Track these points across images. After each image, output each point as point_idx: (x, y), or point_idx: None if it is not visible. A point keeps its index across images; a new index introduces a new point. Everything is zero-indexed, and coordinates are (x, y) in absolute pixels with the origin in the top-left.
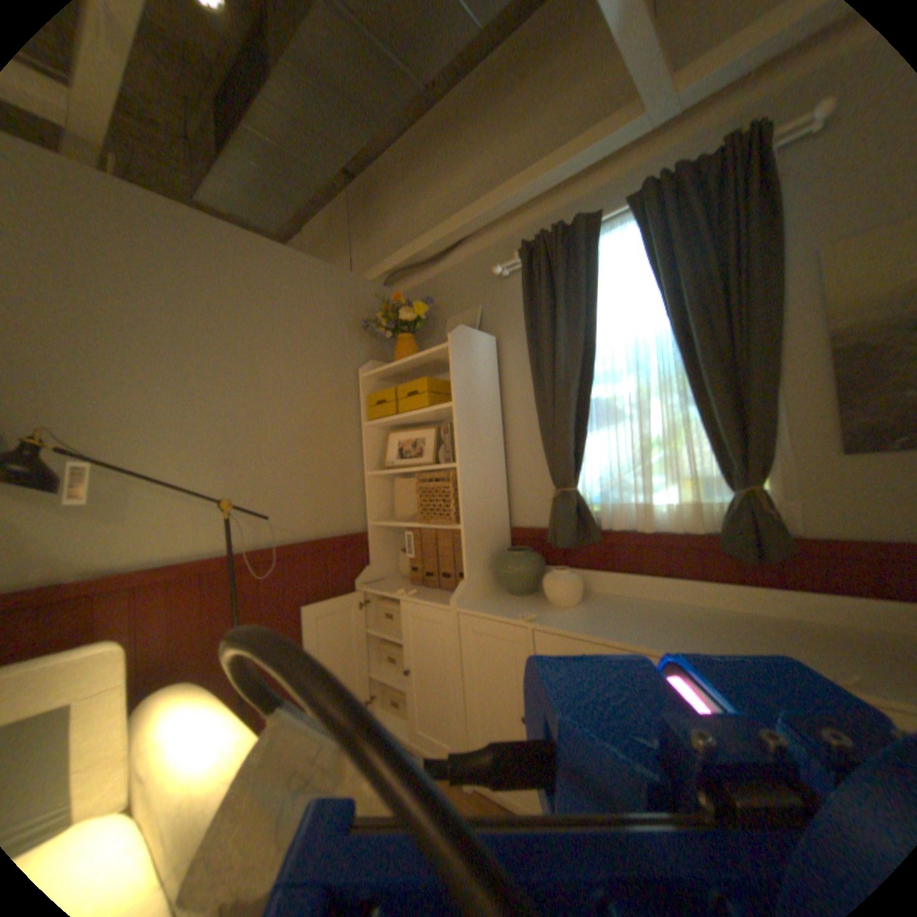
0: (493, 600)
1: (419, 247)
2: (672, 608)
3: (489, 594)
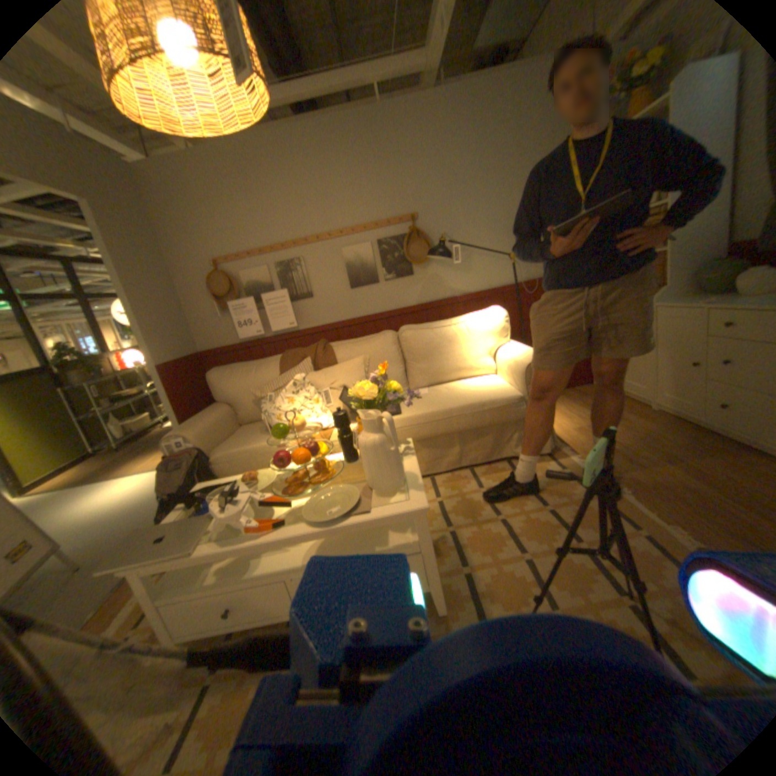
0: (689, 298)
1: None
2: None
3: (688, 295)
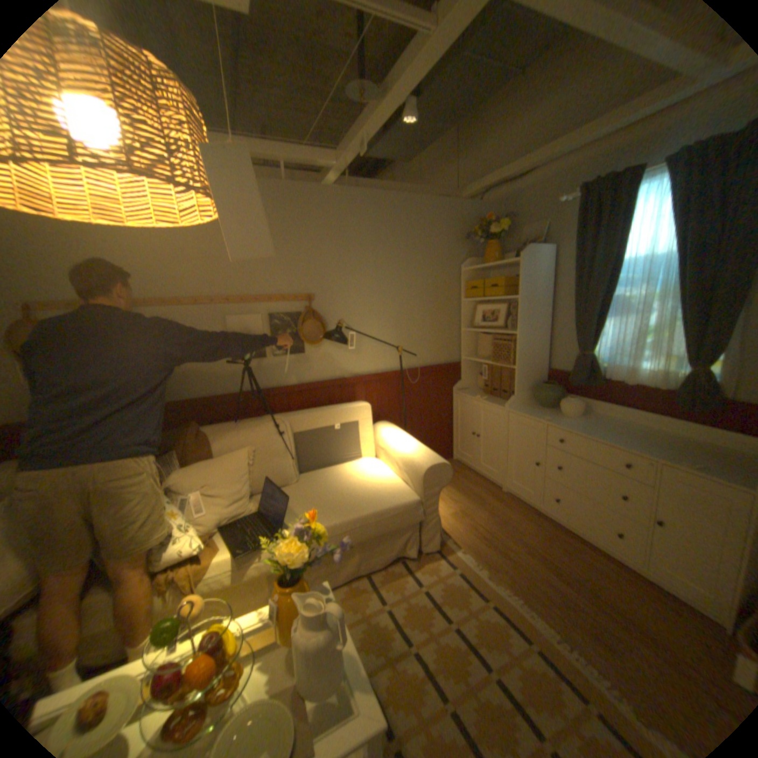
0: (529, 408)
1: (508, 173)
2: (637, 427)
3: (527, 405)
